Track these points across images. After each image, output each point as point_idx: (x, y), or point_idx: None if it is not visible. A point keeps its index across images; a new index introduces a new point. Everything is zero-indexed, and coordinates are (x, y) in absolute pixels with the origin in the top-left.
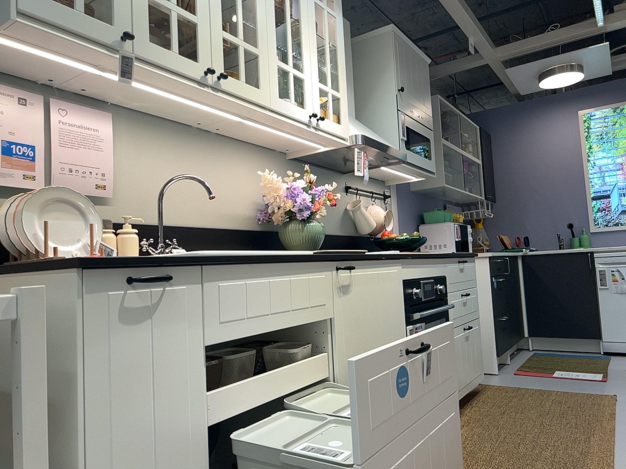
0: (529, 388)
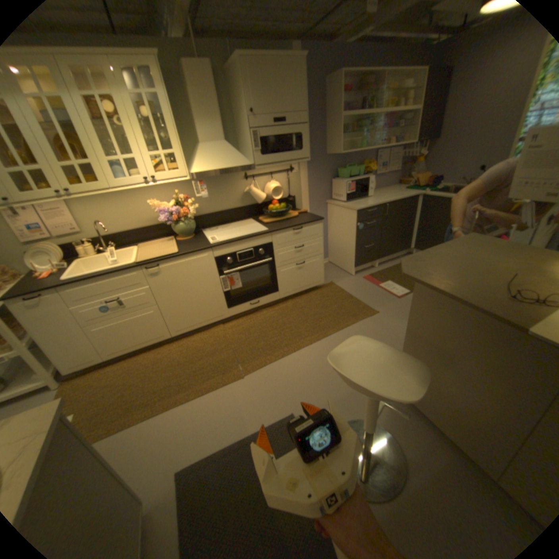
0: (347, 293)
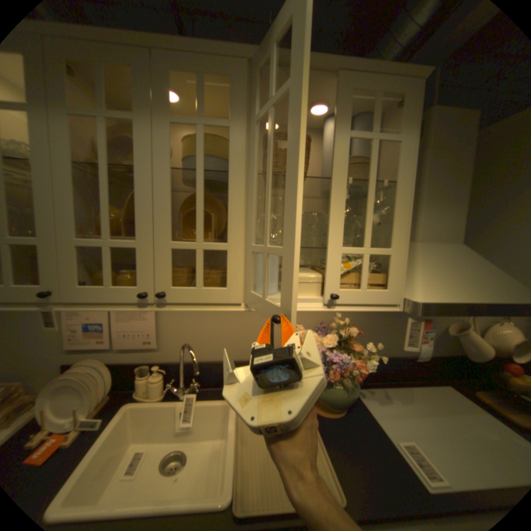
0: None
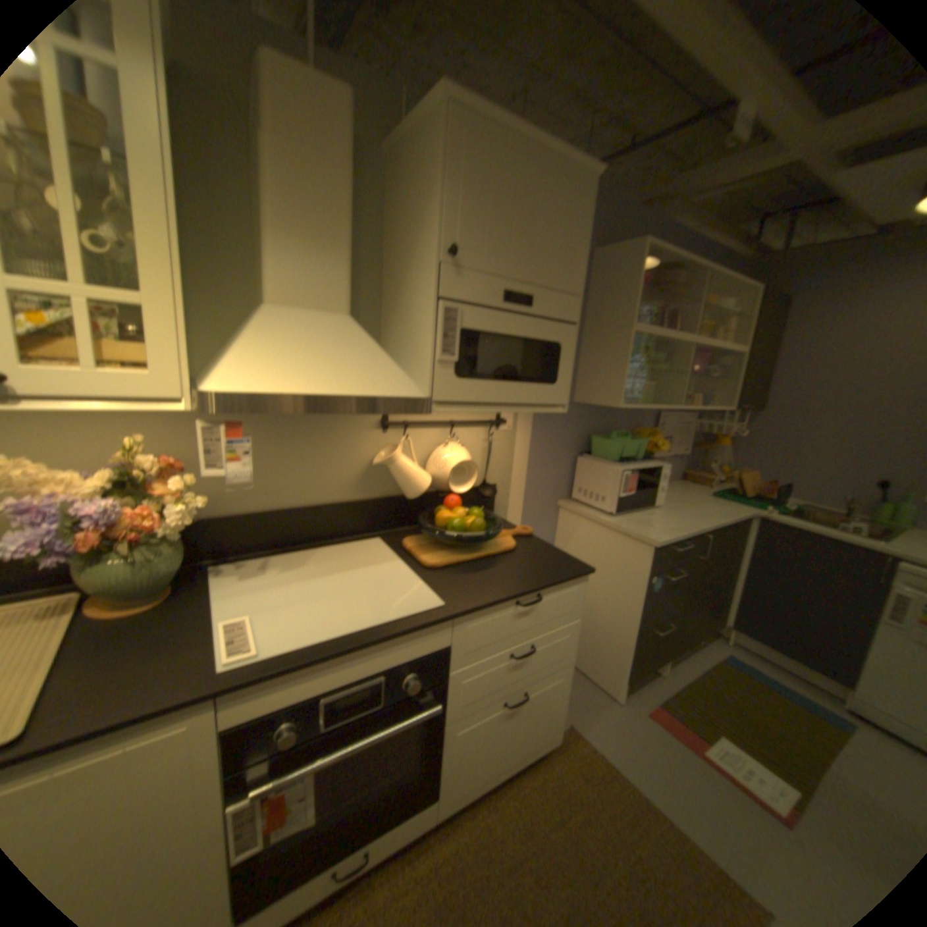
0: (630, 786)
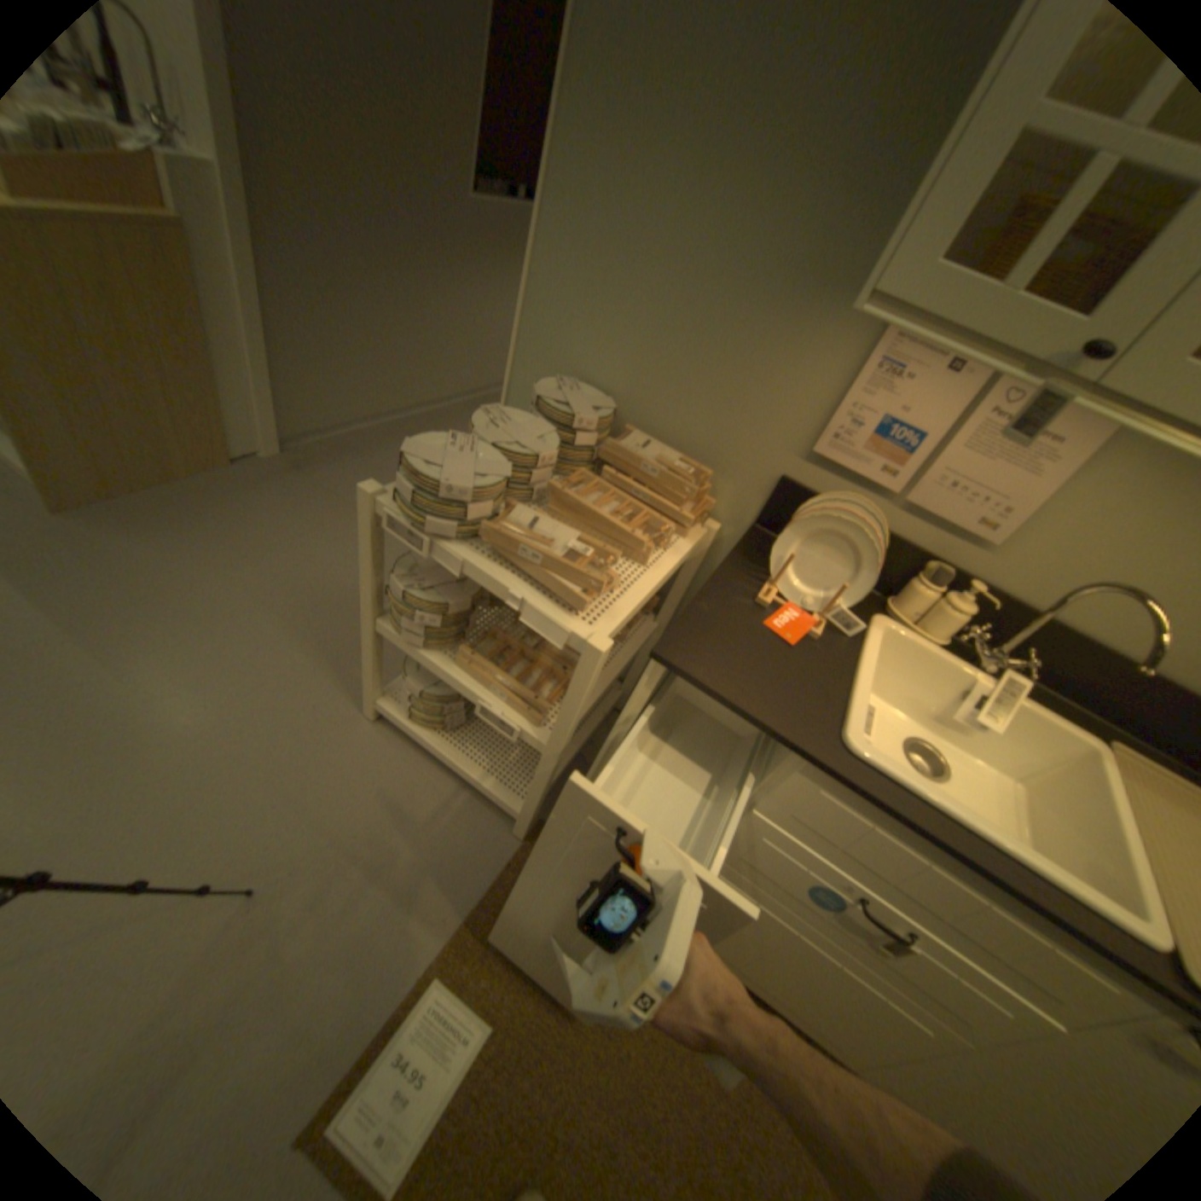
0: None
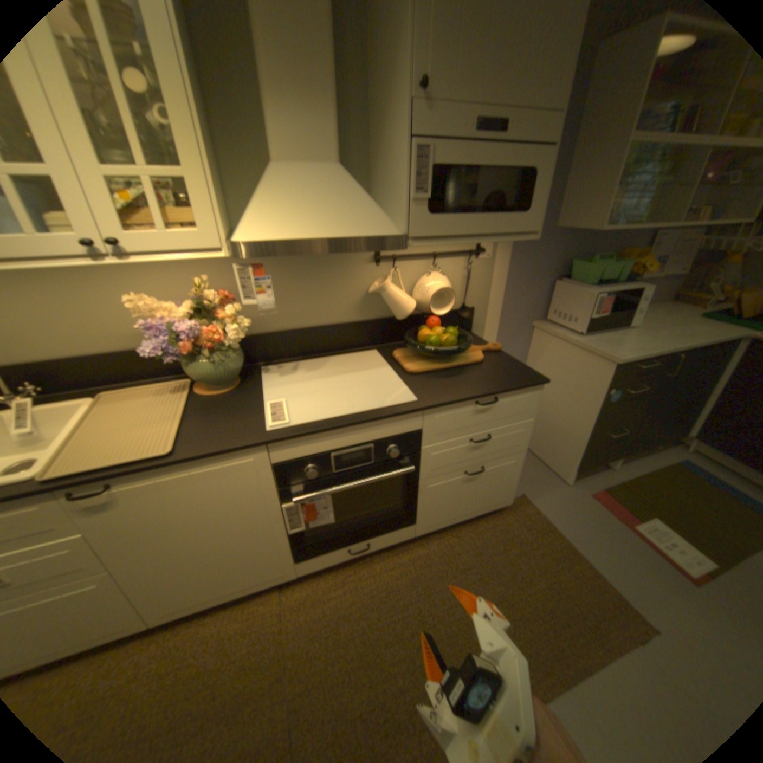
0: (563, 538)
